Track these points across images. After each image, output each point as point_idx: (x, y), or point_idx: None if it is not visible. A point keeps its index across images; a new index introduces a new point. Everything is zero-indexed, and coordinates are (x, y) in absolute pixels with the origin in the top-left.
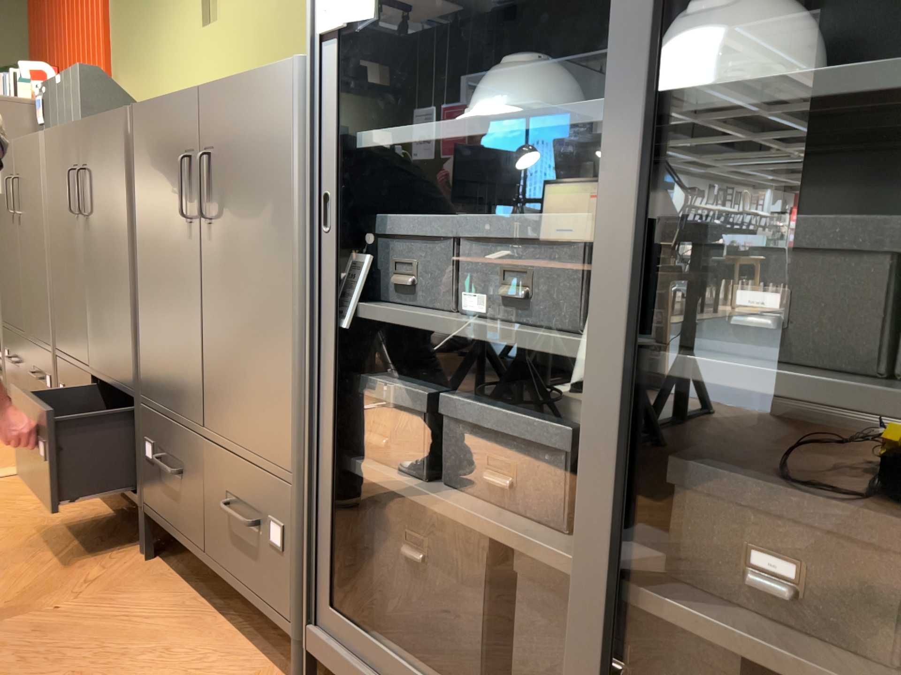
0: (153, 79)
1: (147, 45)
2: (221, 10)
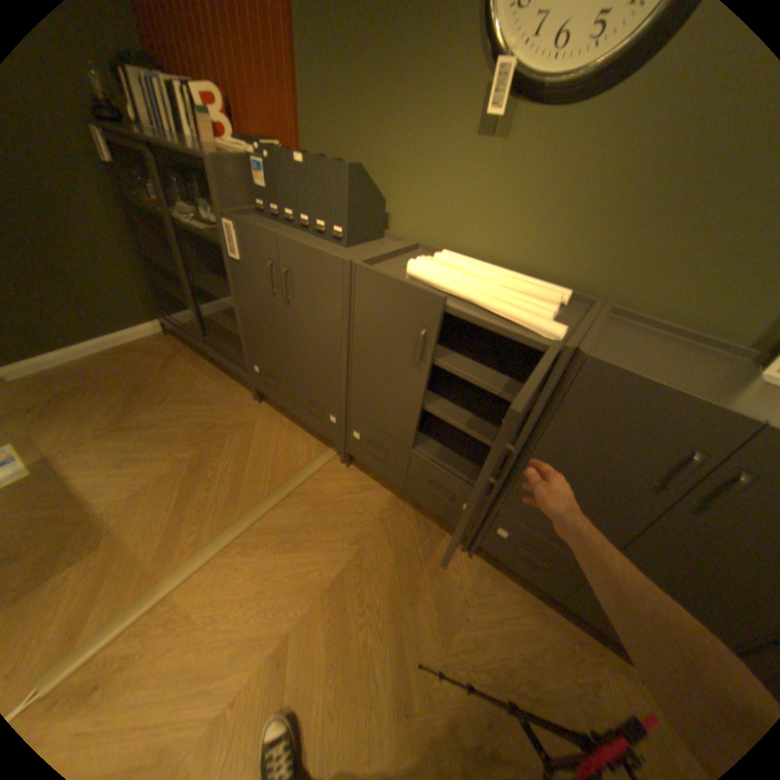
0: (374, 151)
1: (367, 107)
2: (521, 127)
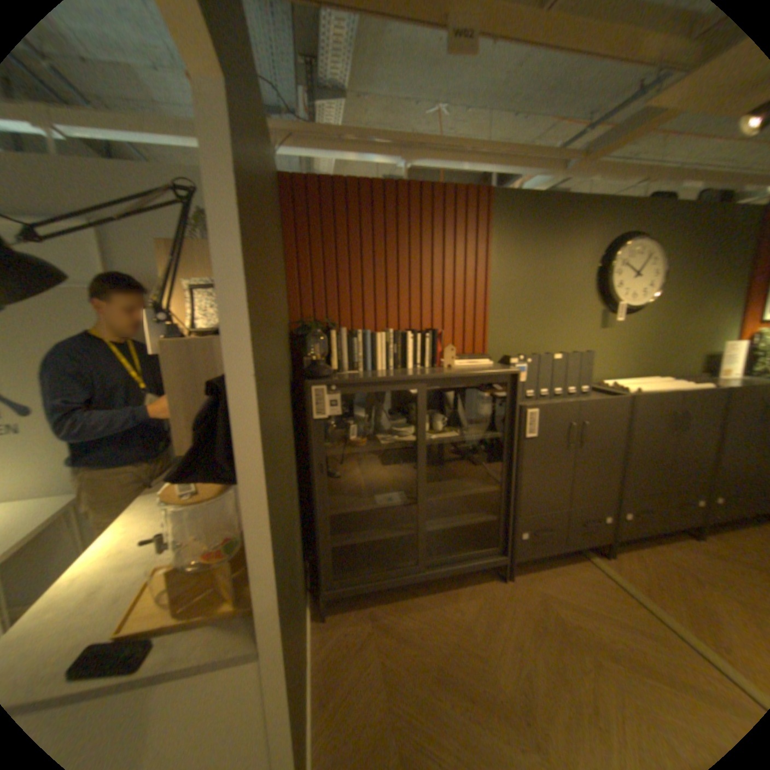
0: (545, 346)
1: (541, 326)
2: (618, 324)
